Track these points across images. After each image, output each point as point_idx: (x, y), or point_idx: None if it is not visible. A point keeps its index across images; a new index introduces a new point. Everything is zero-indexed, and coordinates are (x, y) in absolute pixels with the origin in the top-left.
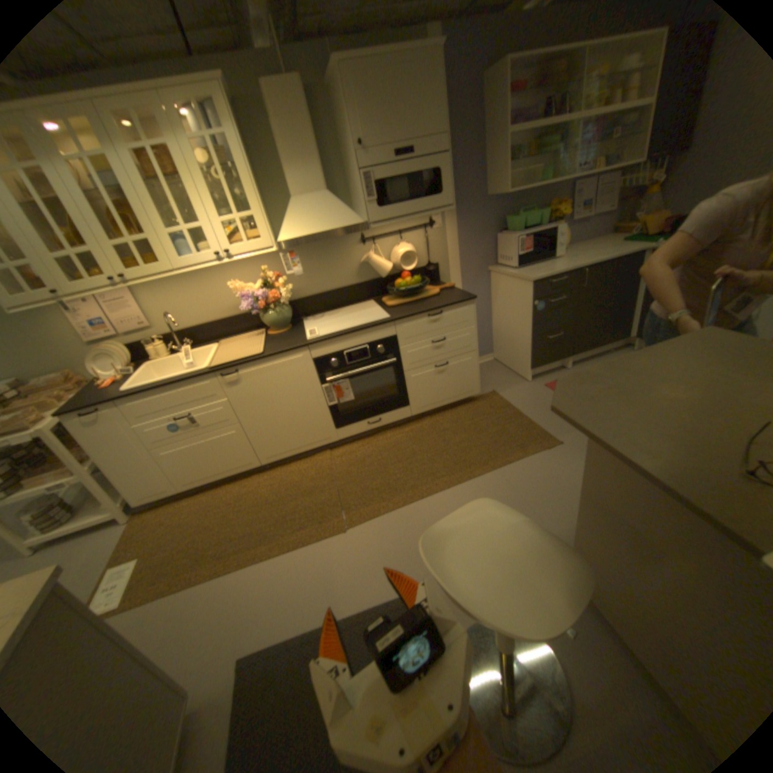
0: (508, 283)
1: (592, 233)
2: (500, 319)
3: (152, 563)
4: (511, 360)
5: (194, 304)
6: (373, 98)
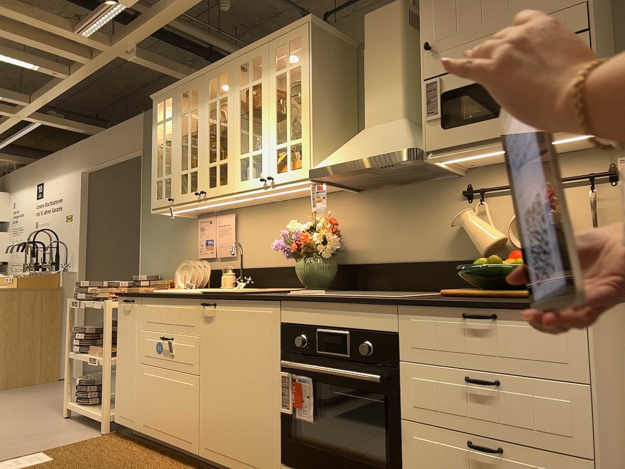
0: None
1: None
2: None
3: (48, 468)
4: None
5: (271, 243)
6: None
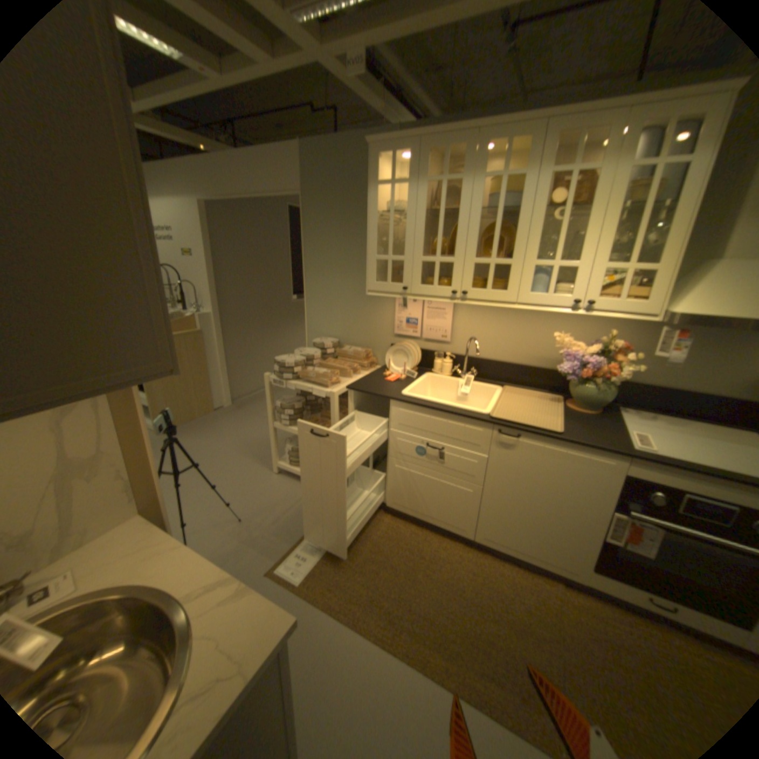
0: None
1: None
2: None
3: (338, 563)
4: None
5: (501, 339)
6: None
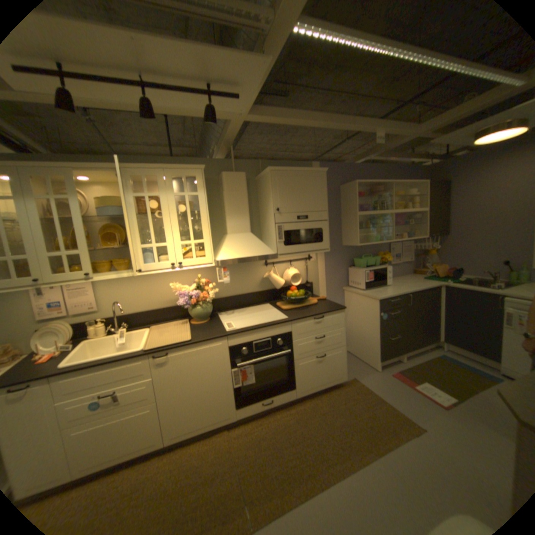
0: (359, 299)
1: (402, 273)
2: (352, 323)
3: None
4: (363, 354)
5: (139, 296)
6: (288, 189)
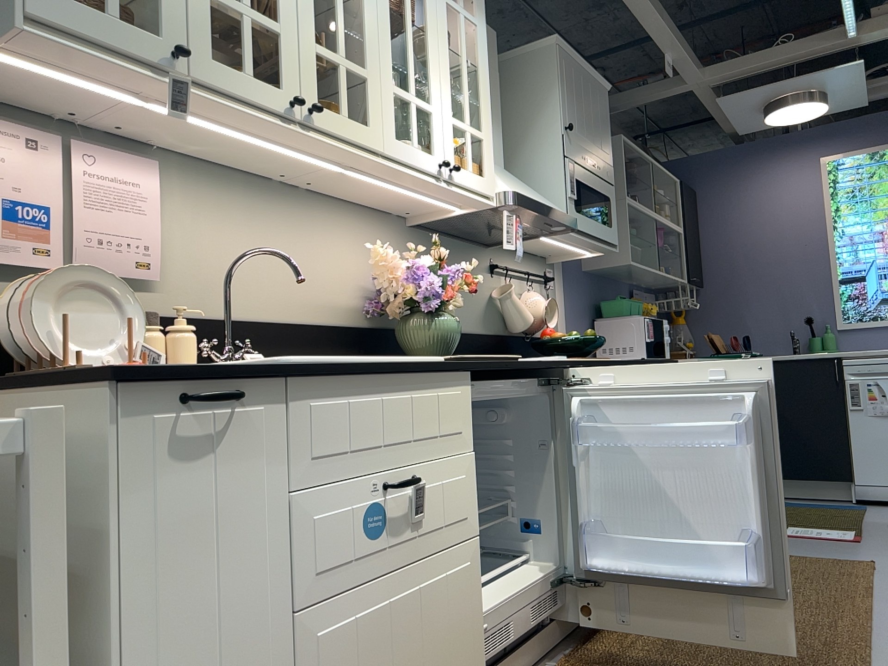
0: None
1: None
2: None
3: None
4: None
5: (264, 269)
6: (576, 96)
